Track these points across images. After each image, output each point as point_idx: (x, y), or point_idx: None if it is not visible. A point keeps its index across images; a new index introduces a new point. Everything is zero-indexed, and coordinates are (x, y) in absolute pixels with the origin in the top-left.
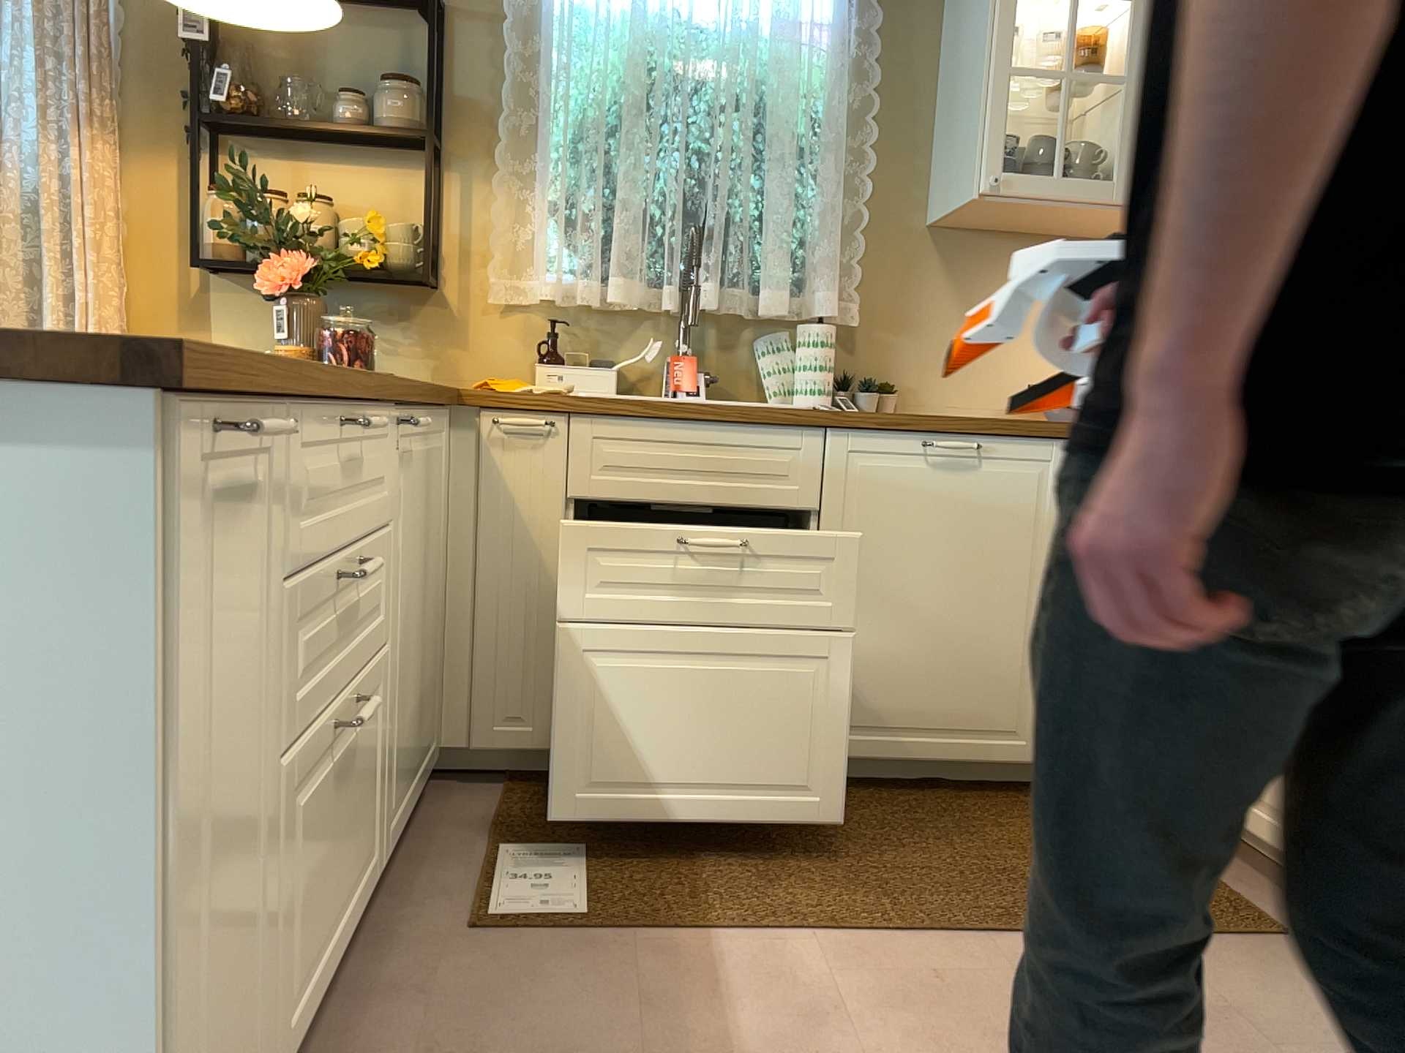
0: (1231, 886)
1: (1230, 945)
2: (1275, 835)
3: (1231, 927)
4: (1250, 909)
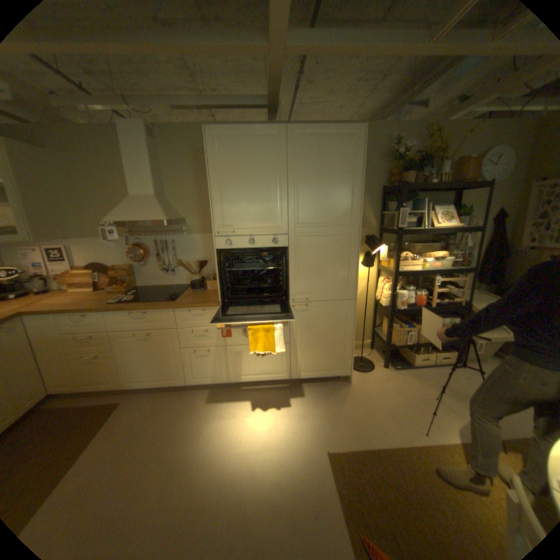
0: (95, 405)
1: (112, 416)
2: (100, 389)
3: (108, 412)
4: (106, 406)
